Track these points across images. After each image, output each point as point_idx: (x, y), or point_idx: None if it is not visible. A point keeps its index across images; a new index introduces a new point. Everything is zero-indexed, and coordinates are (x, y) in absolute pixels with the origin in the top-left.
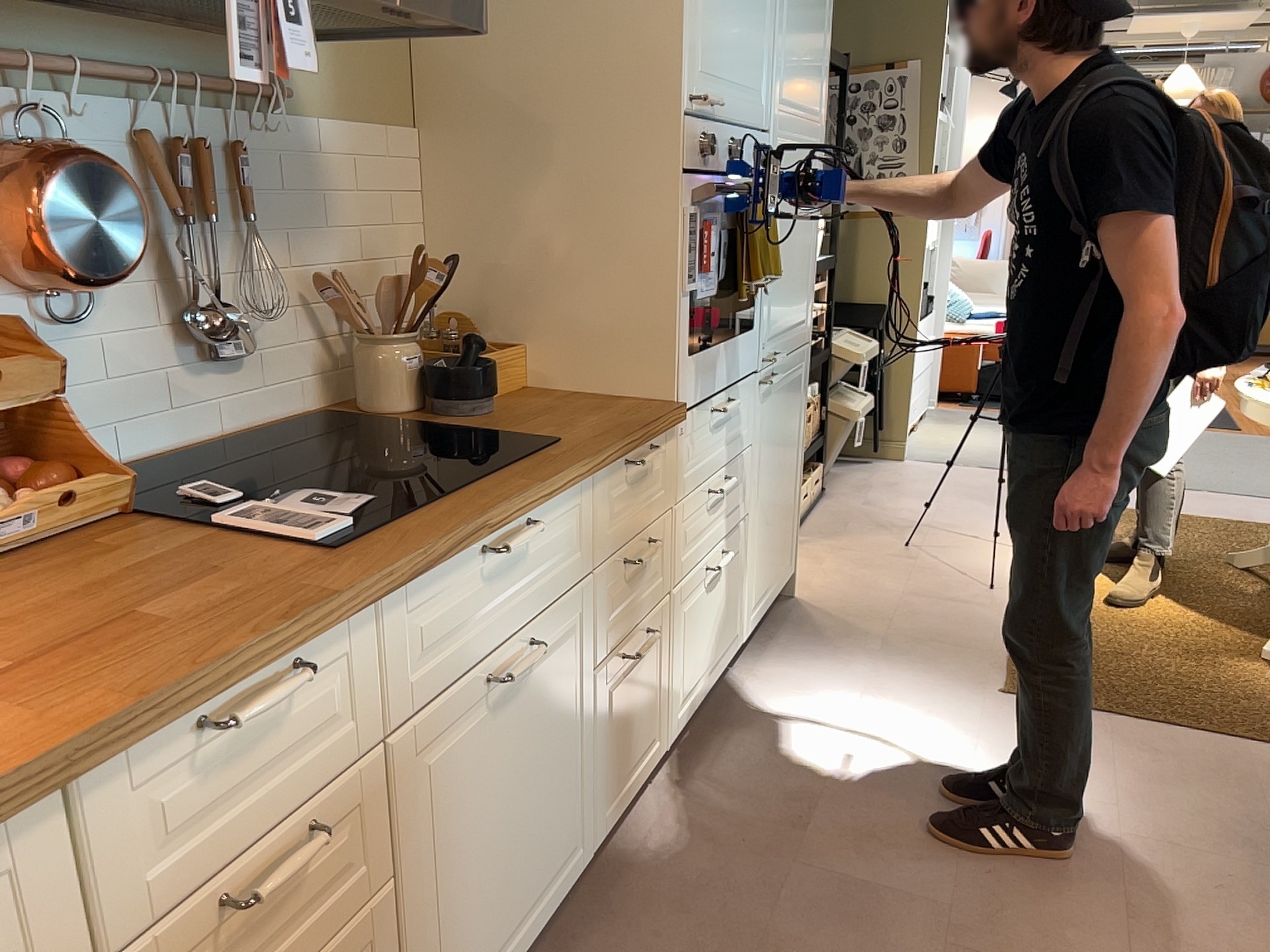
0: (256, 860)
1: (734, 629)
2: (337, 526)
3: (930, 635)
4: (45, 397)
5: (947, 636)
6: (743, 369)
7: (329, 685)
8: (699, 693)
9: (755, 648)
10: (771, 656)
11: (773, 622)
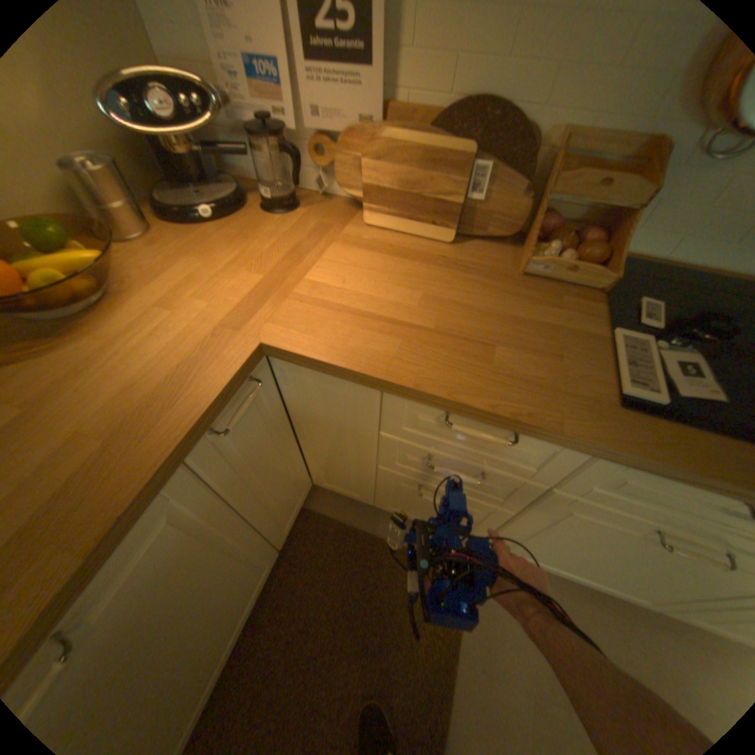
0: (451, 459)
1: None
2: (657, 394)
3: None
4: (628, 200)
5: None
6: None
7: (531, 450)
8: None
9: None
10: None
11: None
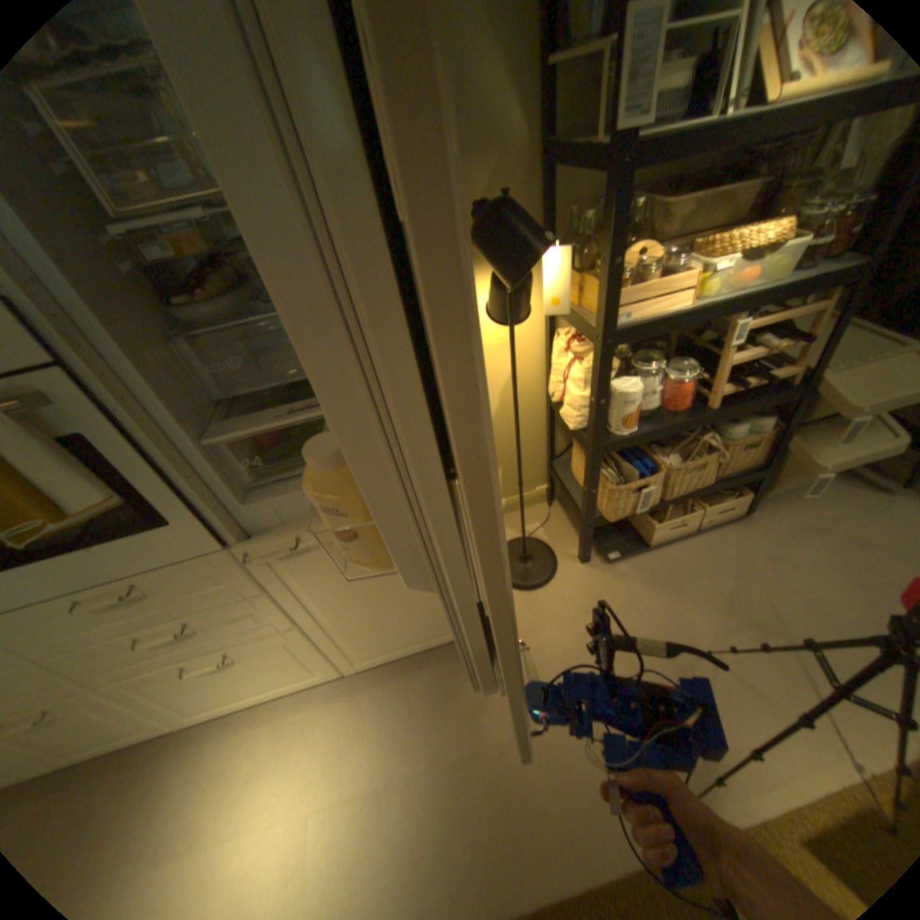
0: None
1: (310, 676)
2: None
3: (515, 800)
4: None
5: (524, 819)
6: (156, 562)
7: None
8: (233, 709)
9: (393, 671)
10: (385, 691)
11: (444, 655)
